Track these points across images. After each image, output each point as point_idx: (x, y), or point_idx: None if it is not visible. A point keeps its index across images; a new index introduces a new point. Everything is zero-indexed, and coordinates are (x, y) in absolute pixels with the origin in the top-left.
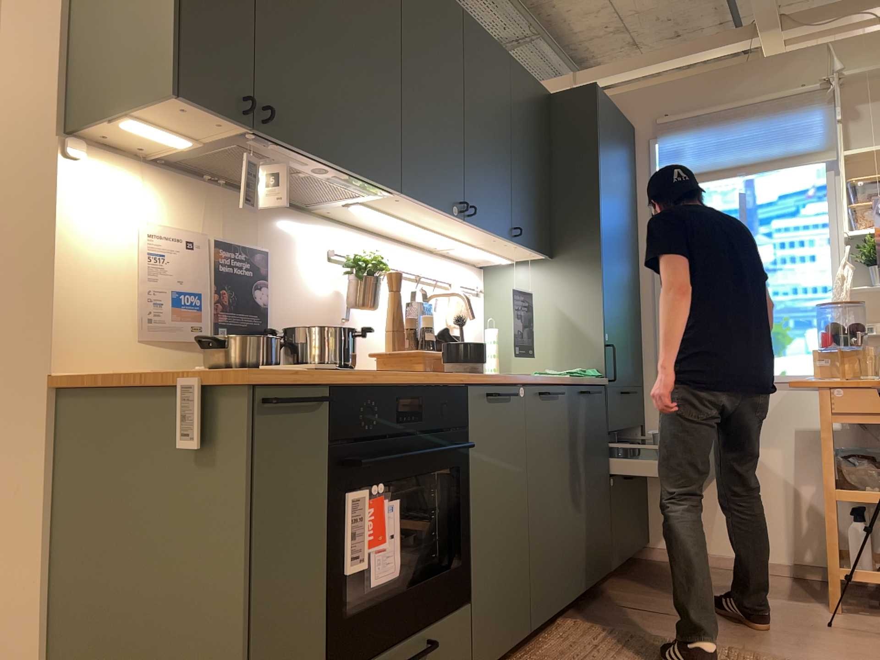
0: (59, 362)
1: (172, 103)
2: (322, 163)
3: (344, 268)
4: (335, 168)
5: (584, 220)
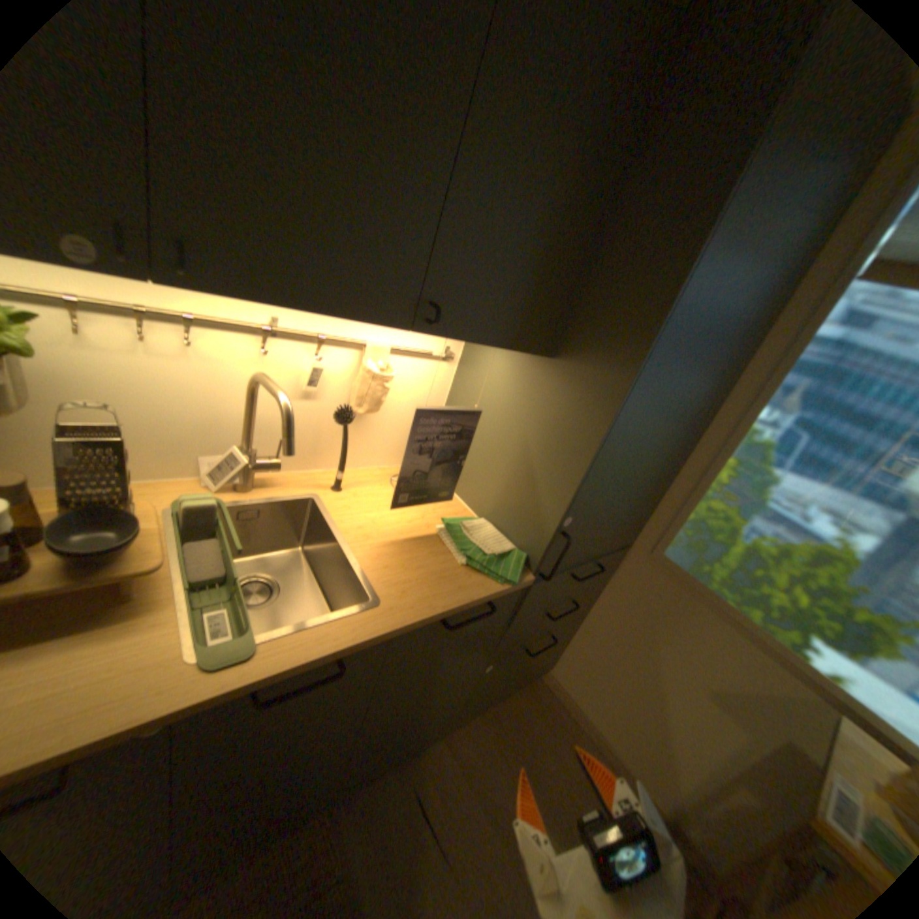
0: None
1: None
2: None
3: None
4: None
5: (634, 313)
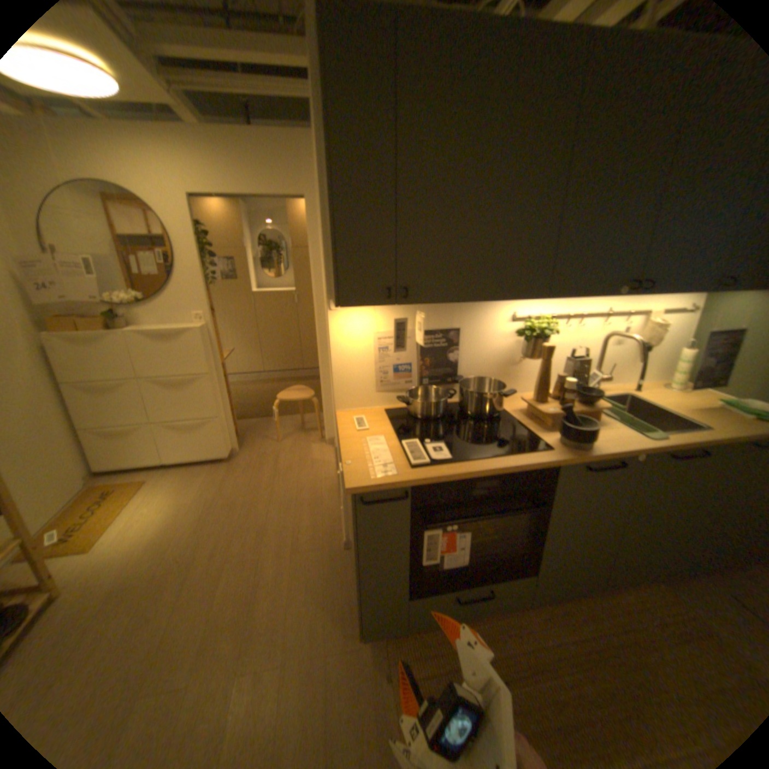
0: (338, 406)
1: (341, 306)
2: (463, 301)
3: (518, 332)
4: (475, 301)
5: None
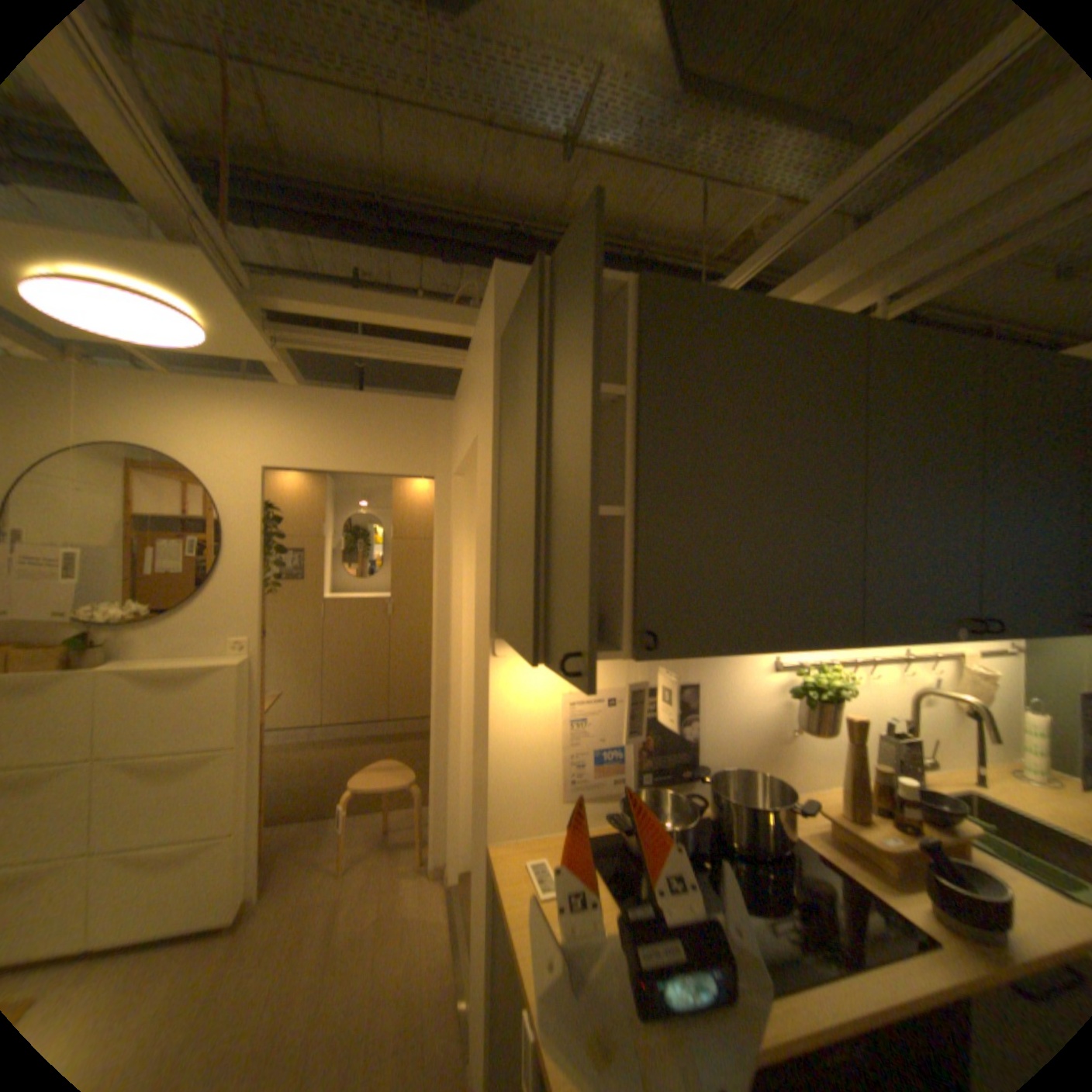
0: (494, 835)
1: (540, 661)
2: (737, 652)
3: (794, 691)
4: (756, 651)
5: None
